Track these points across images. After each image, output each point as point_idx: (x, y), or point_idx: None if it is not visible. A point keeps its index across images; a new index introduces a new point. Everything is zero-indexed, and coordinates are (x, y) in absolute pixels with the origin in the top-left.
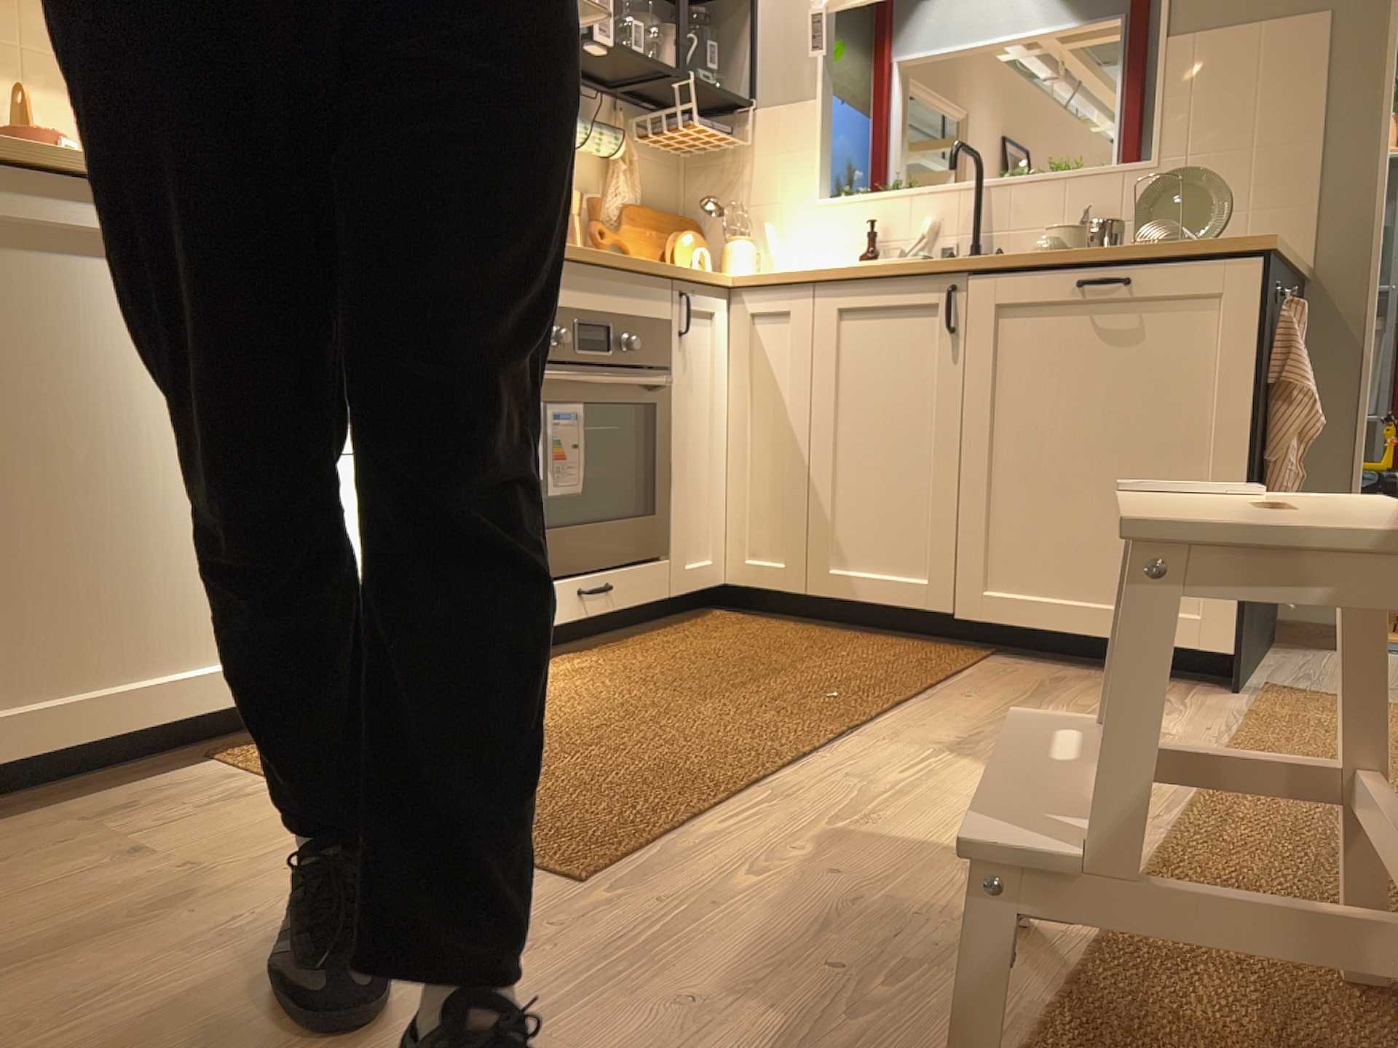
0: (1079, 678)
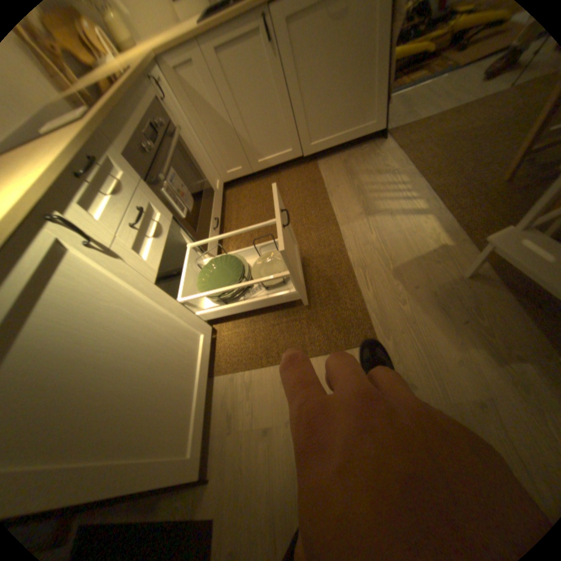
0: (349, 160)
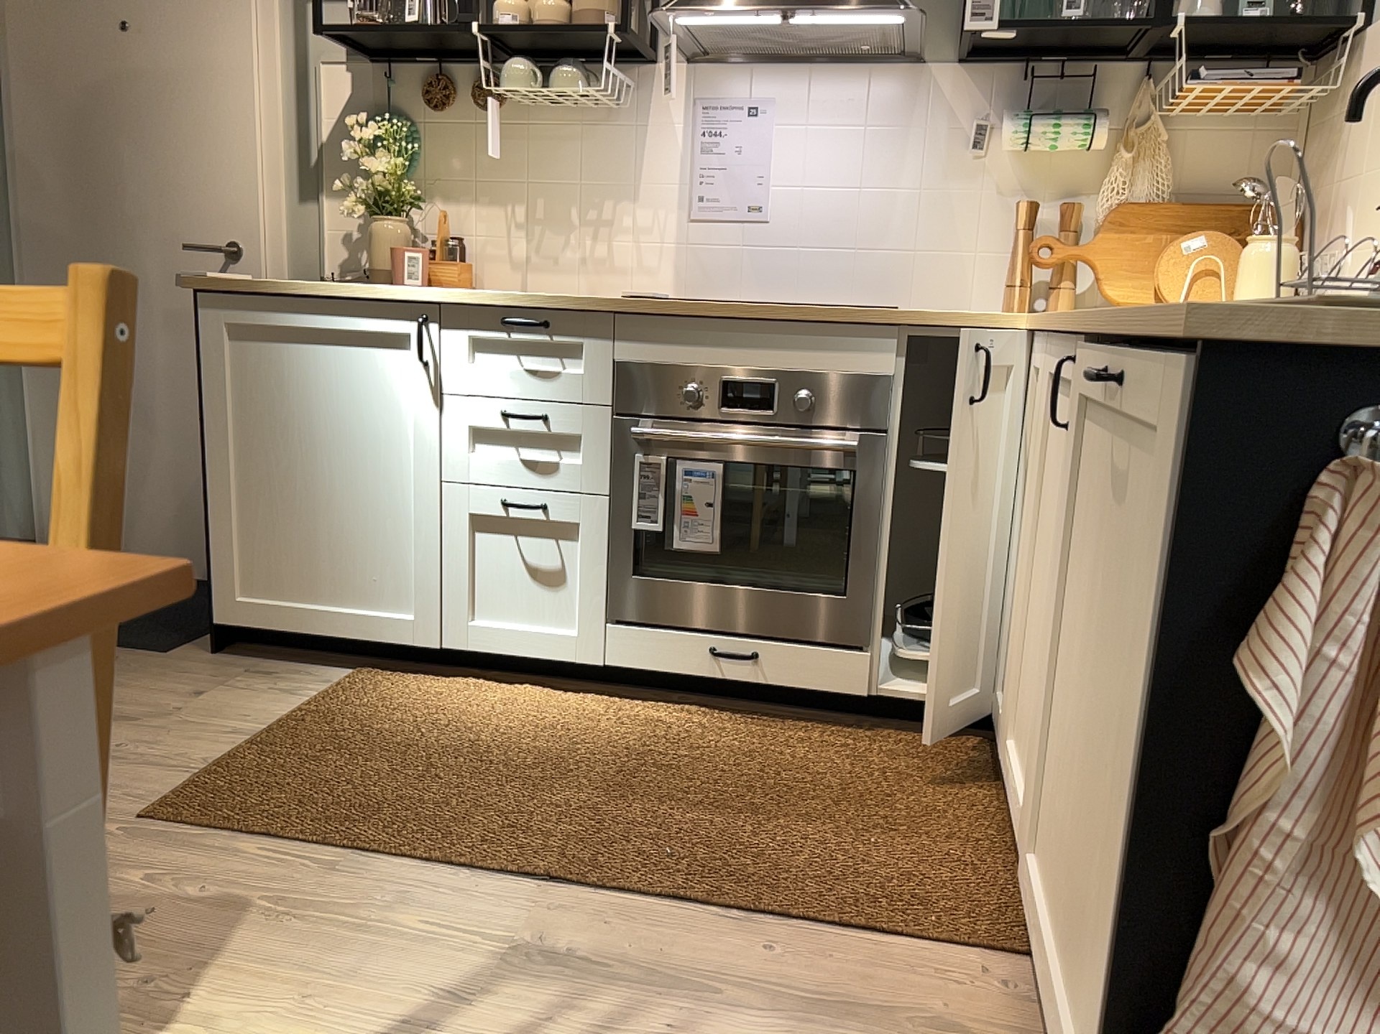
0: None
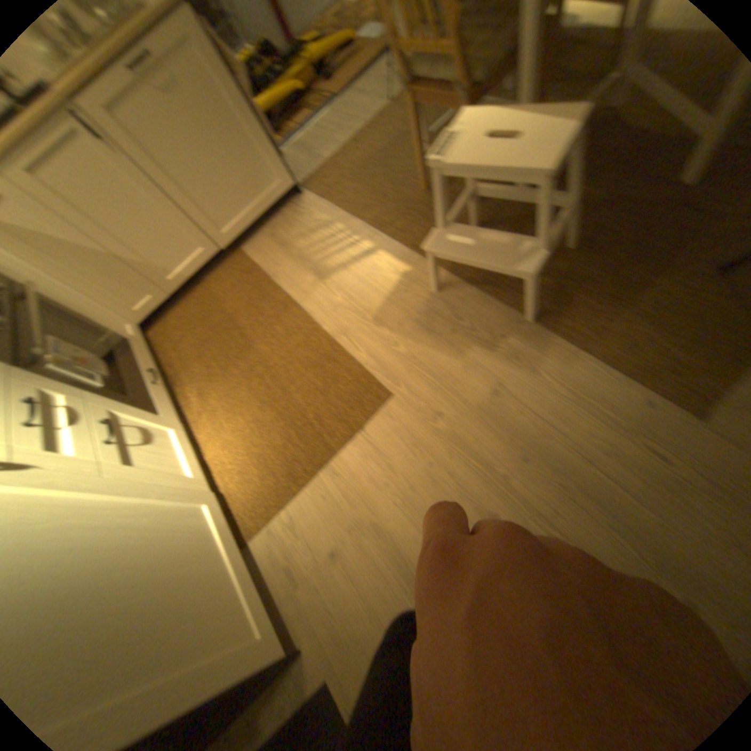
0: (274, 230)
